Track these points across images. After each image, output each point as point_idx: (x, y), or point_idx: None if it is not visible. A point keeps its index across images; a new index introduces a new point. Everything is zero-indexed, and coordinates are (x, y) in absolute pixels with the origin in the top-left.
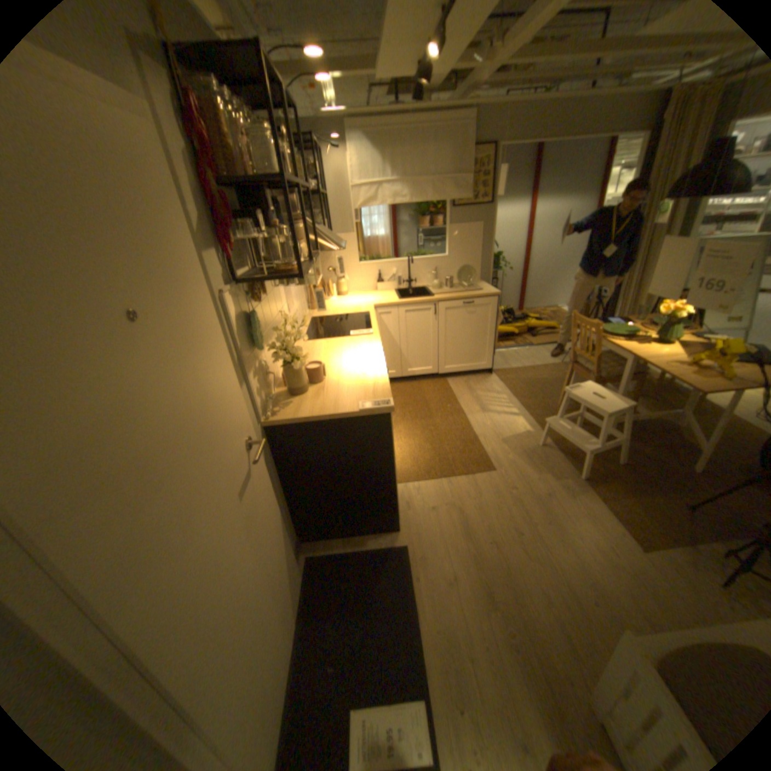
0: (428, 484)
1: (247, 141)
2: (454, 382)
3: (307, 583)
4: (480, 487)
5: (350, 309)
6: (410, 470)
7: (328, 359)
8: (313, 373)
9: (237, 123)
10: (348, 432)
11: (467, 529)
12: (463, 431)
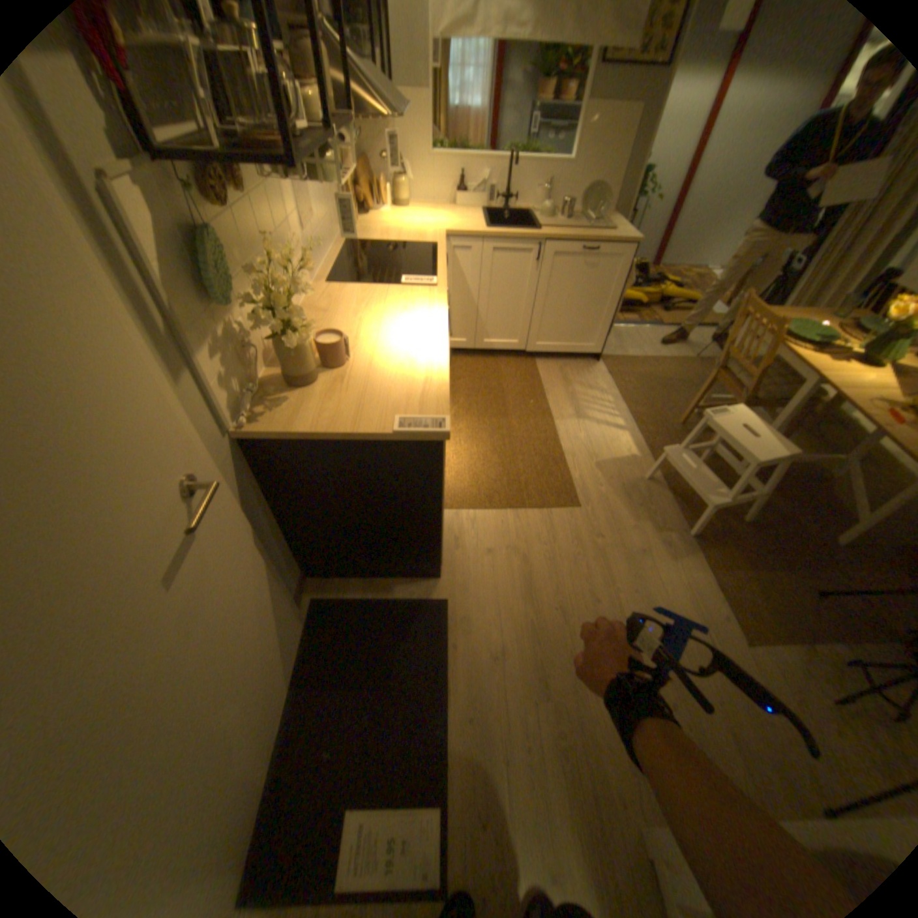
0: (487, 515)
1: None
2: (545, 366)
3: (309, 636)
4: (555, 529)
5: (407, 233)
6: (466, 493)
7: (358, 324)
8: (330, 348)
9: None
10: (374, 461)
11: (529, 587)
12: (546, 444)
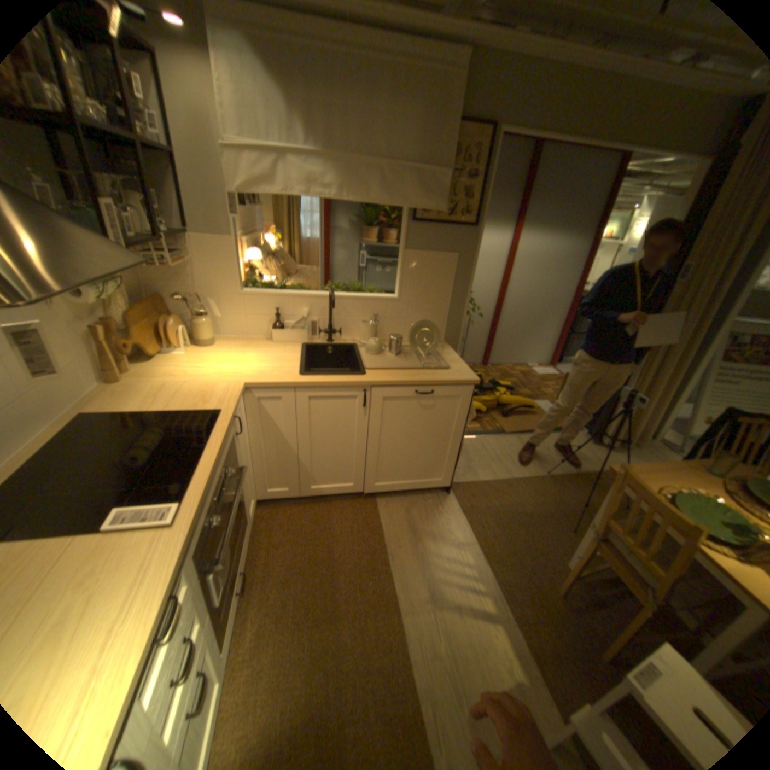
0: None
1: None
2: (388, 509)
3: None
4: None
5: (186, 391)
6: None
7: None
8: None
9: None
10: None
11: None
12: (391, 682)
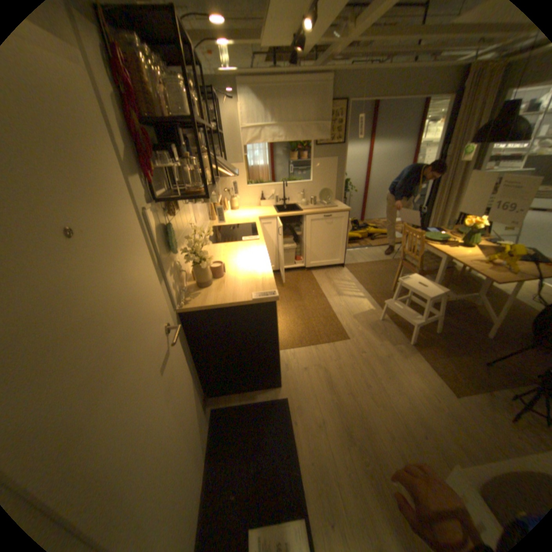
0: (301, 350)
1: (163, 89)
2: (317, 273)
3: (213, 429)
4: (338, 352)
5: (241, 220)
6: (287, 340)
7: (226, 259)
8: (215, 270)
9: (155, 74)
10: (243, 316)
11: (331, 384)
12: (325, 310)
